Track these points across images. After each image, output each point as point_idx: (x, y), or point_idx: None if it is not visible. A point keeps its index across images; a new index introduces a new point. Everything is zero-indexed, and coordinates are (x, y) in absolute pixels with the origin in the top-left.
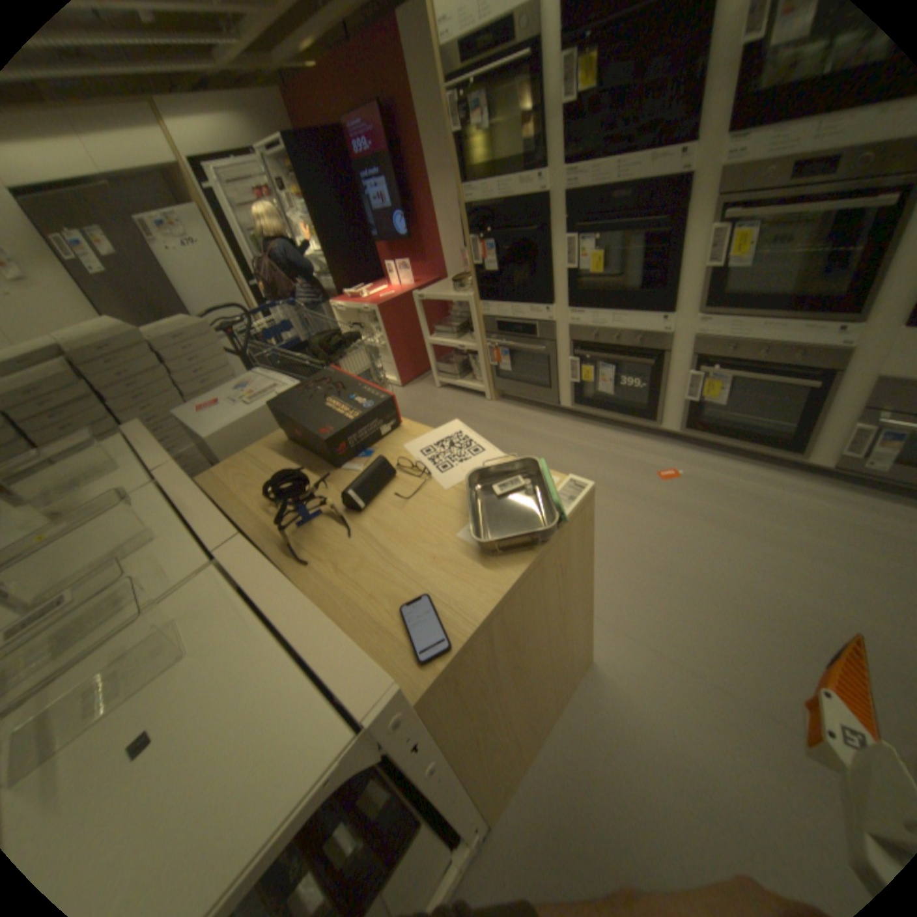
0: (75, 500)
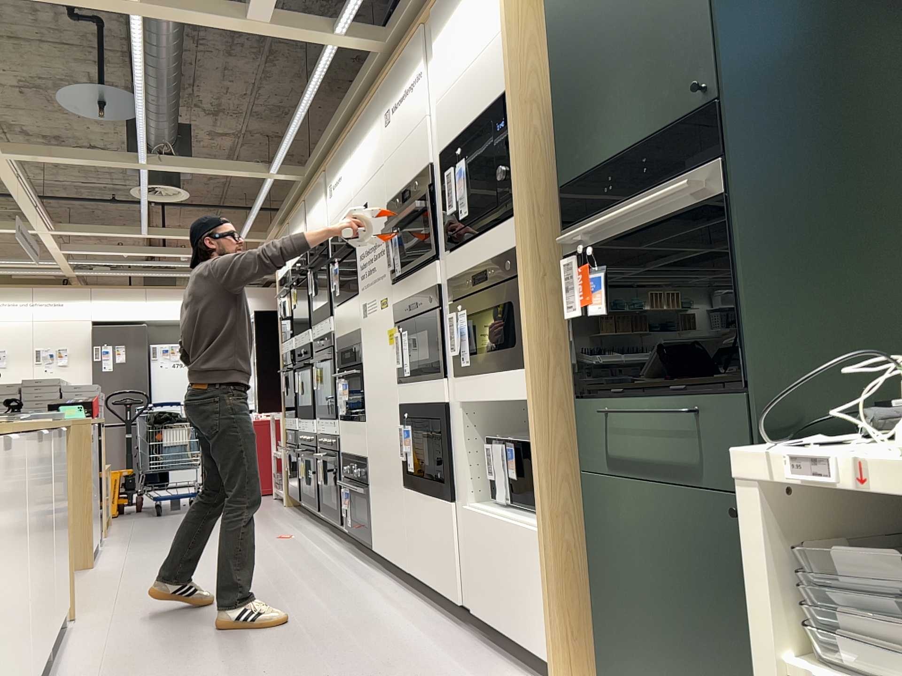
0: None
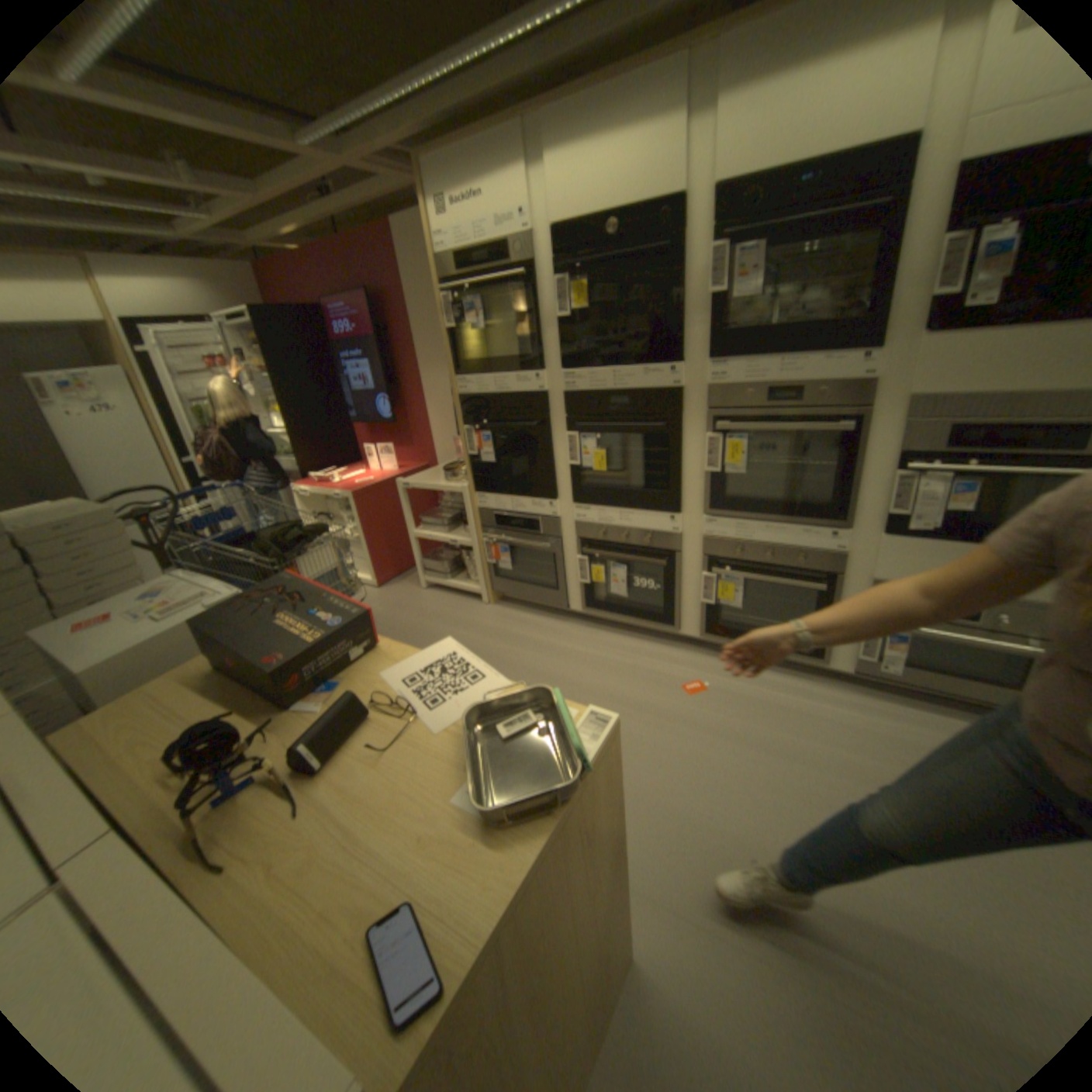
0: None
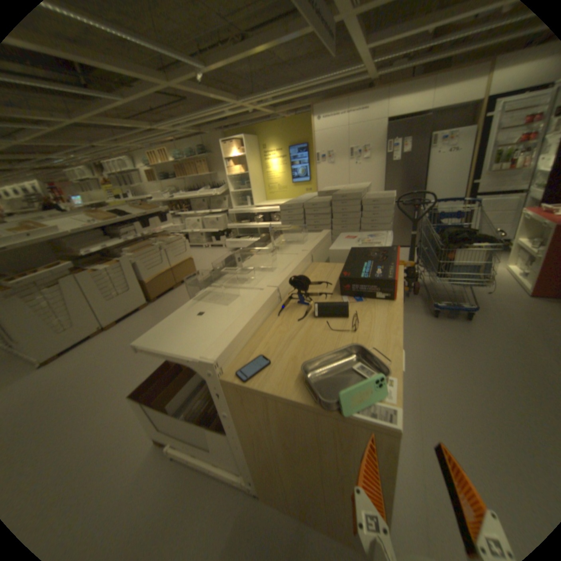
0: (277, 246)
